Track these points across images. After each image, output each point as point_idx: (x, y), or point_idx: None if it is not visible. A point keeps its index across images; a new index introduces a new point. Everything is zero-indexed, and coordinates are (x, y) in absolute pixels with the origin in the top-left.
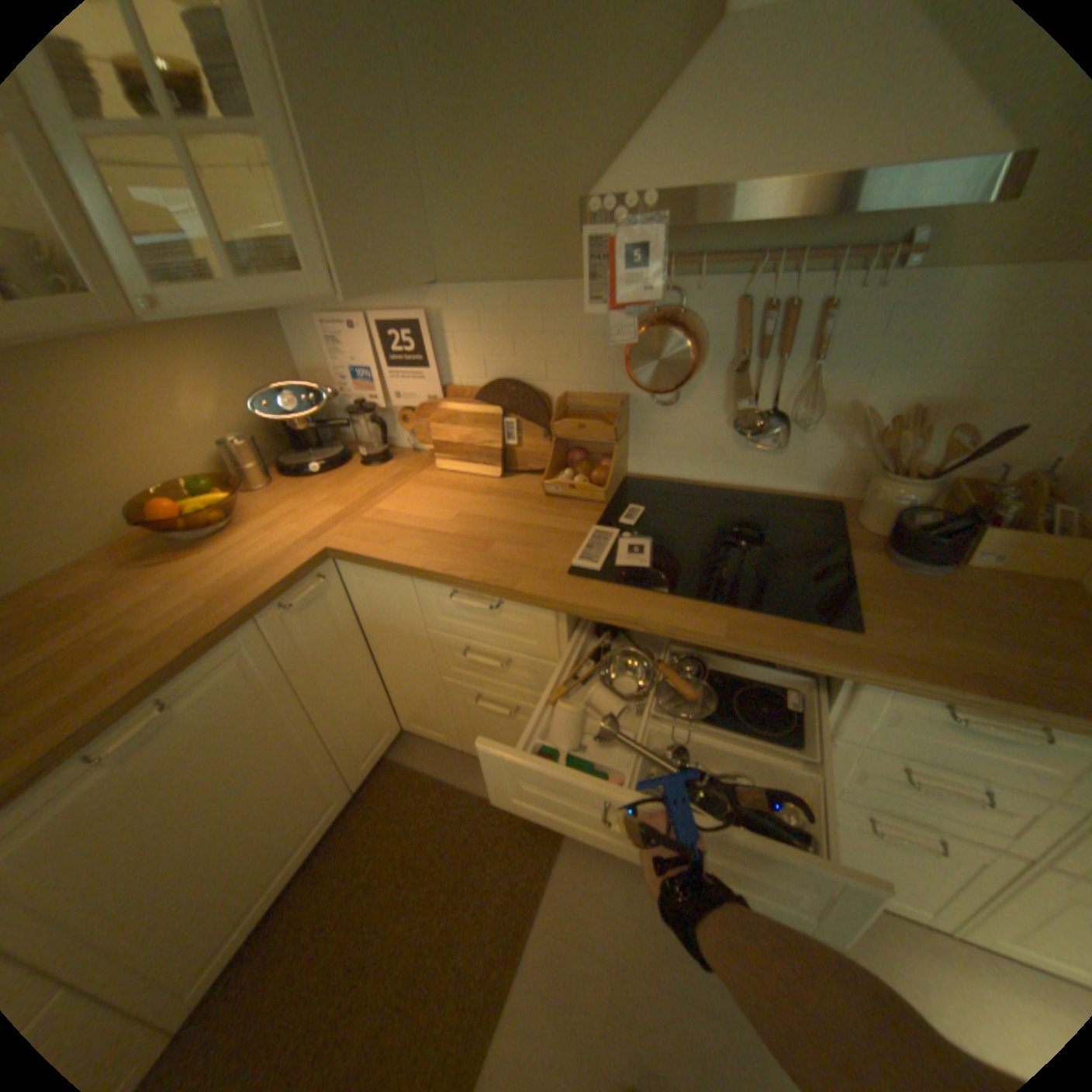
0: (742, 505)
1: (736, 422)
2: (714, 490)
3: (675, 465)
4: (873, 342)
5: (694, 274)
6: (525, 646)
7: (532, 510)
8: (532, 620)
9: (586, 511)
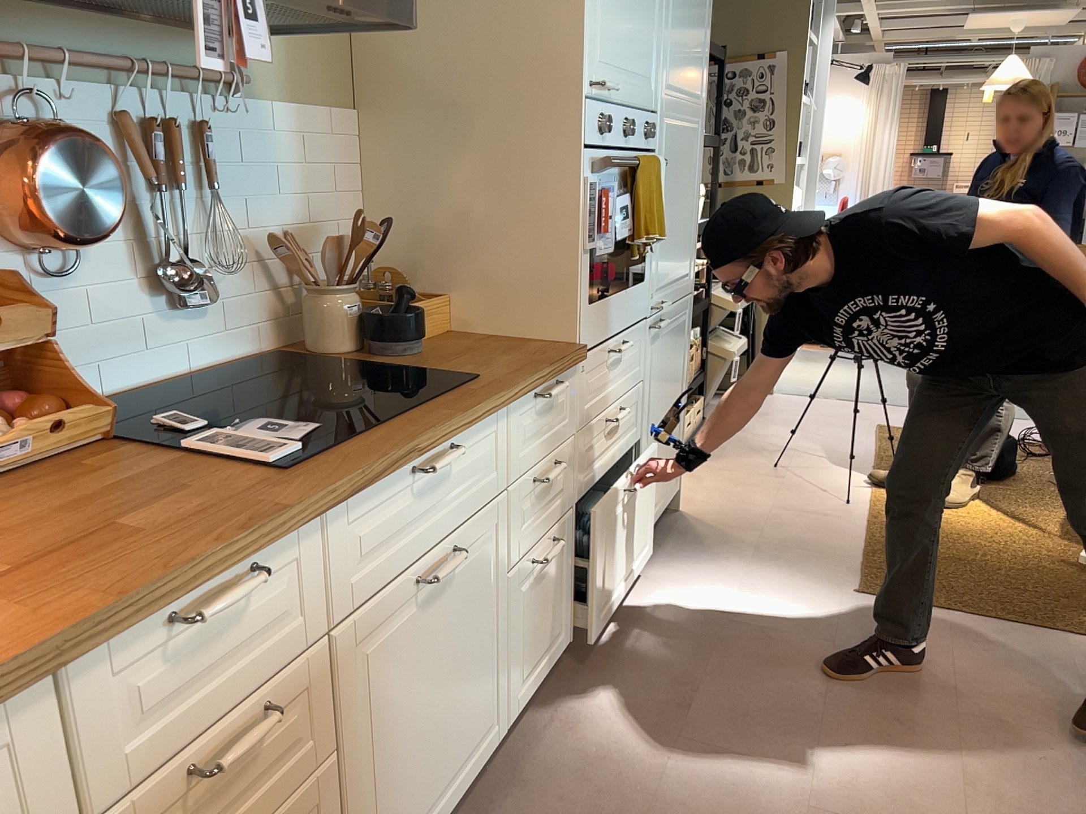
0: (195, 401)
1: (148, 288)
2: (156, 395)
3: (93, 378)
4: (240, 174)
5: (50, 80)
6: (282, 648)
7: (27, 494)
8: (290, 575)
9: (106, 455)
